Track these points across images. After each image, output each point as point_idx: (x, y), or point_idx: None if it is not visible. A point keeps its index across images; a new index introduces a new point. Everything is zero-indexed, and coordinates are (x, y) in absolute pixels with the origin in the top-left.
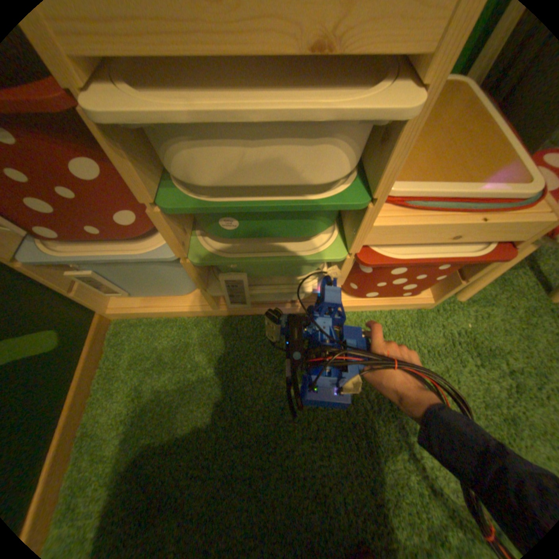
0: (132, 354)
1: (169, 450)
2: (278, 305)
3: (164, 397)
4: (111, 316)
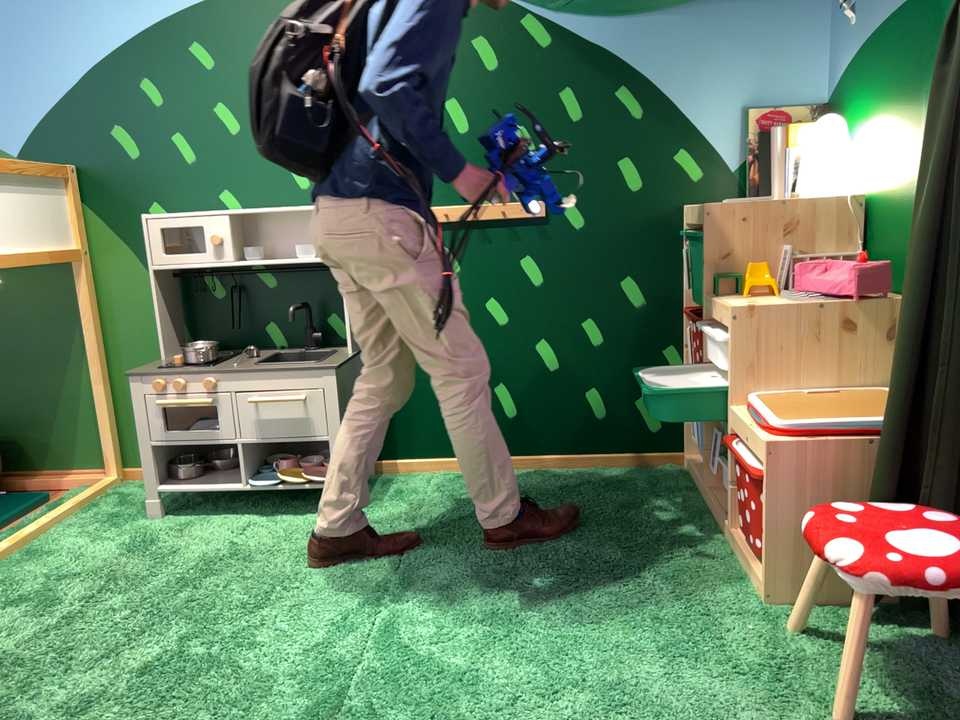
0: (656, 476)
1: (595, 492)
2: (718, 510)
3: (628, 488)
4: (683, 464)
